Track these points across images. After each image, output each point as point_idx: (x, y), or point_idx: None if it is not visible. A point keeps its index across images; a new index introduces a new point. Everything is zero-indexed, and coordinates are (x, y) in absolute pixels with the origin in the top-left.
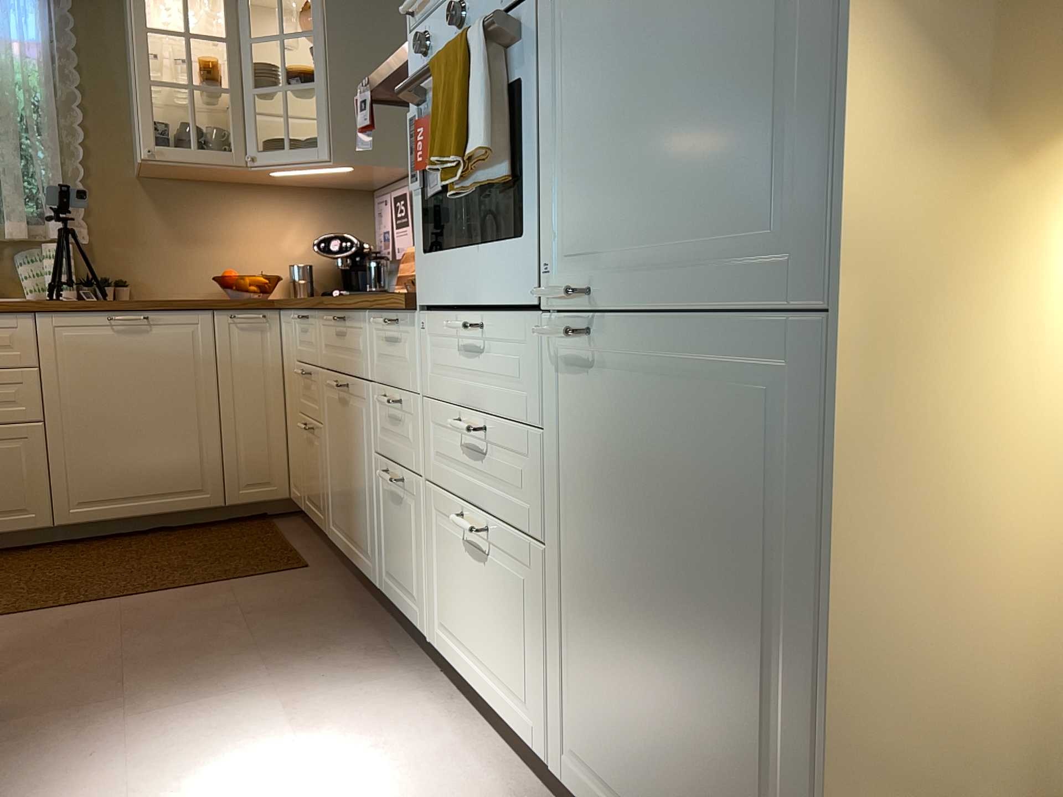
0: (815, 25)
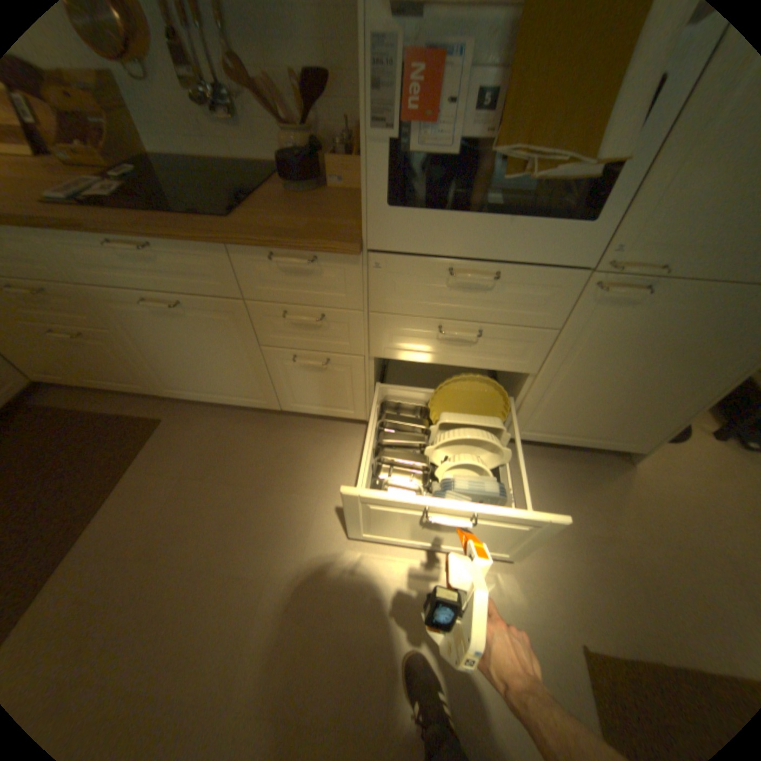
0: None
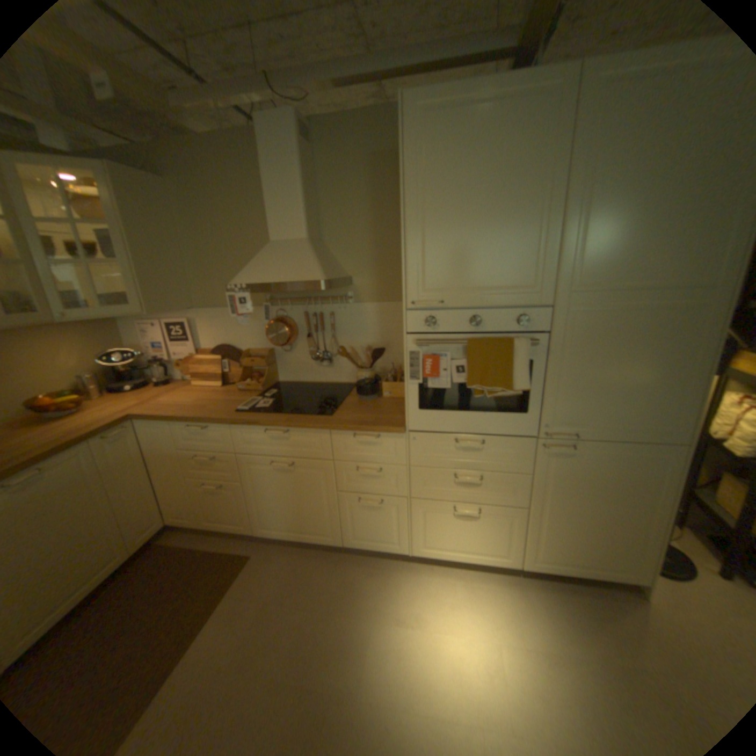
0: (690, 383)
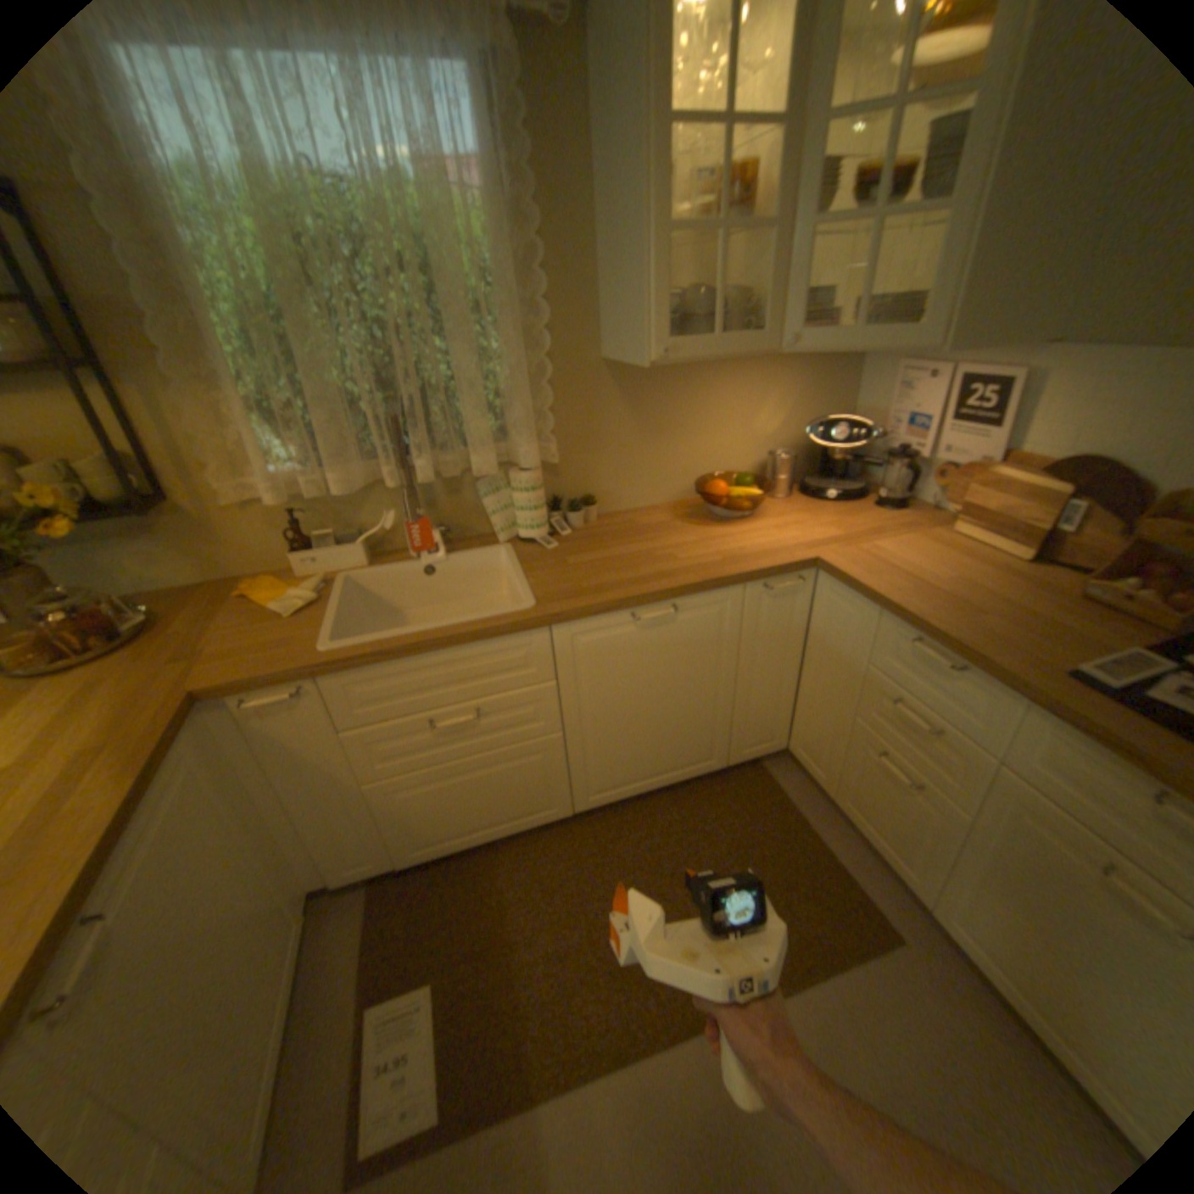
0: None
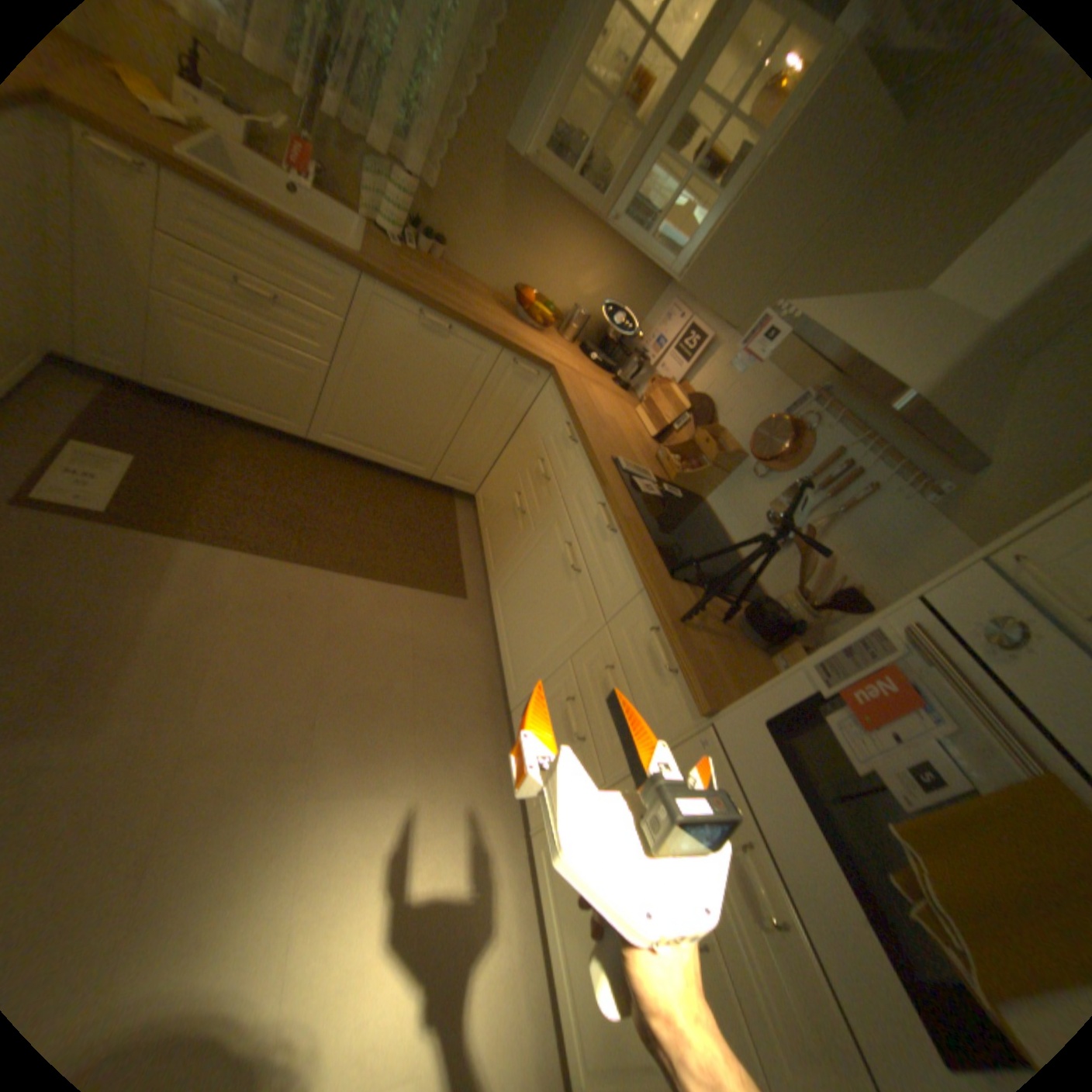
0: None
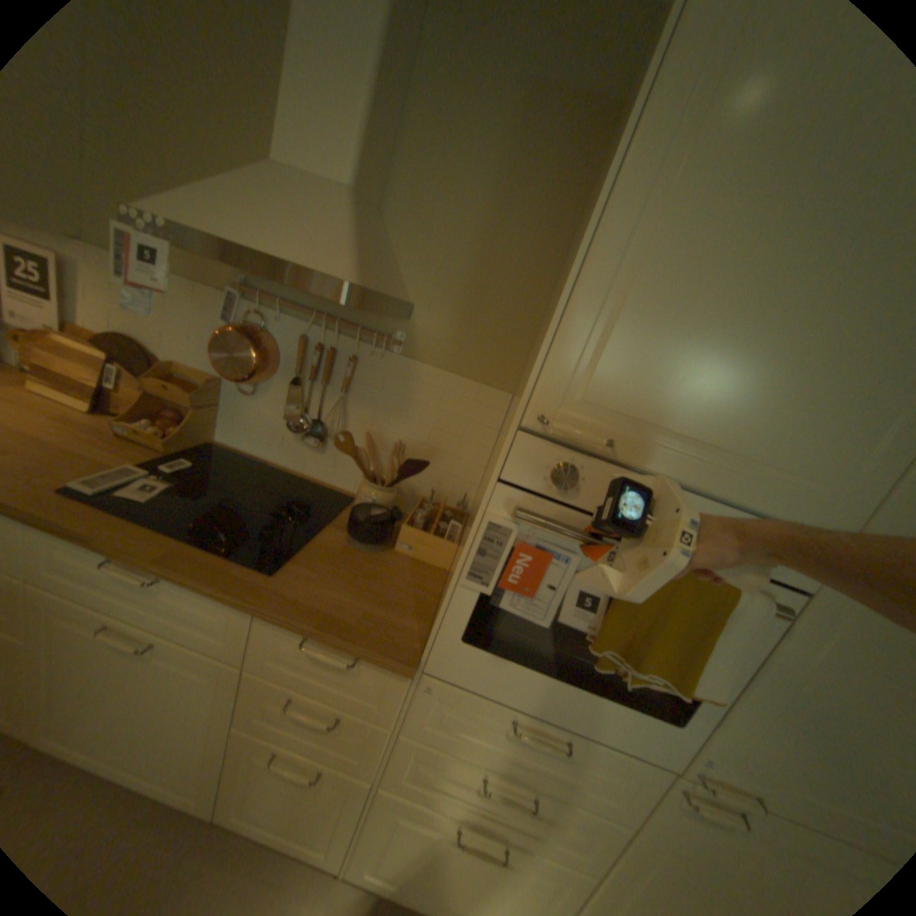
0: None
